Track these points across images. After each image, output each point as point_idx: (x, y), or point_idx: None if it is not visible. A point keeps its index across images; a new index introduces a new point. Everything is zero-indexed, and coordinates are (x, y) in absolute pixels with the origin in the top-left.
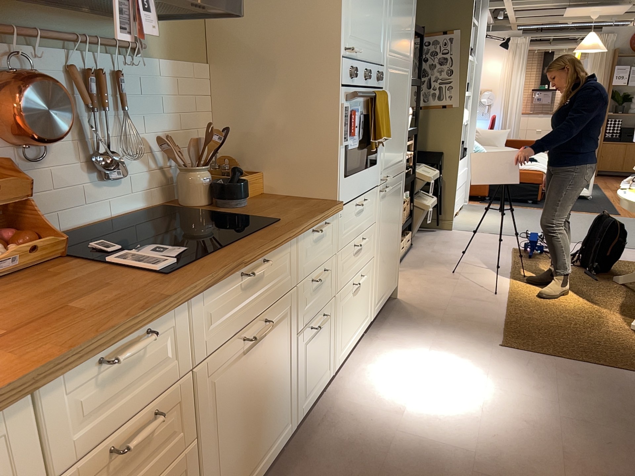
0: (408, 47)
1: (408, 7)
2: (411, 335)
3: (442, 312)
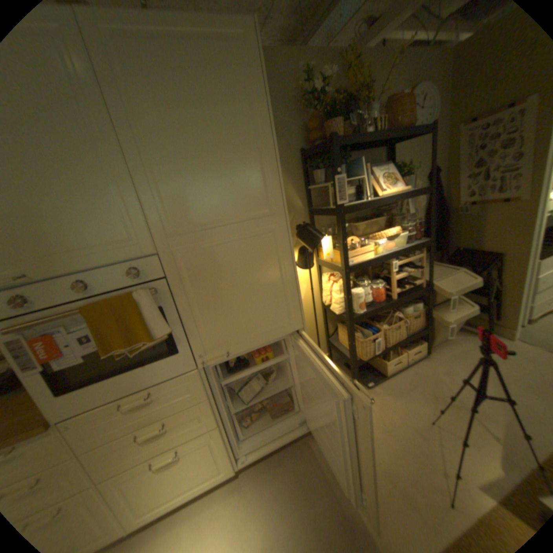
0: (252, 201)
1: (226, 154)
2: (268, 513)
3: (339, 496)
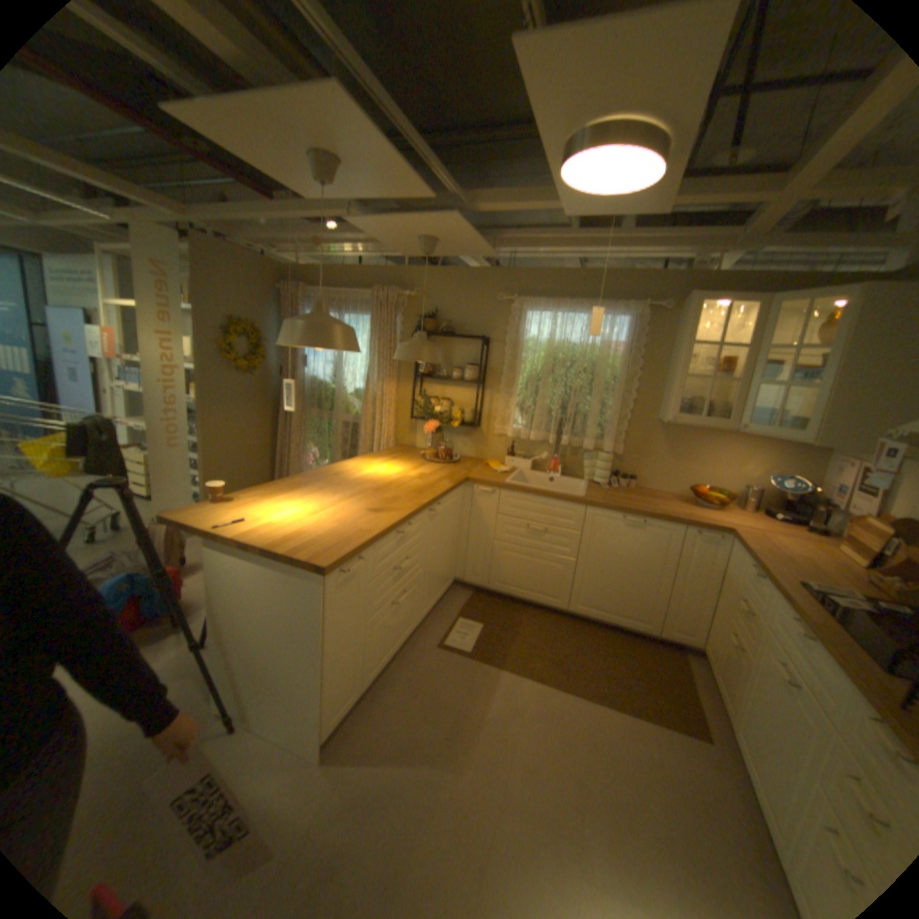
0: None
1: None
2: None
3: None
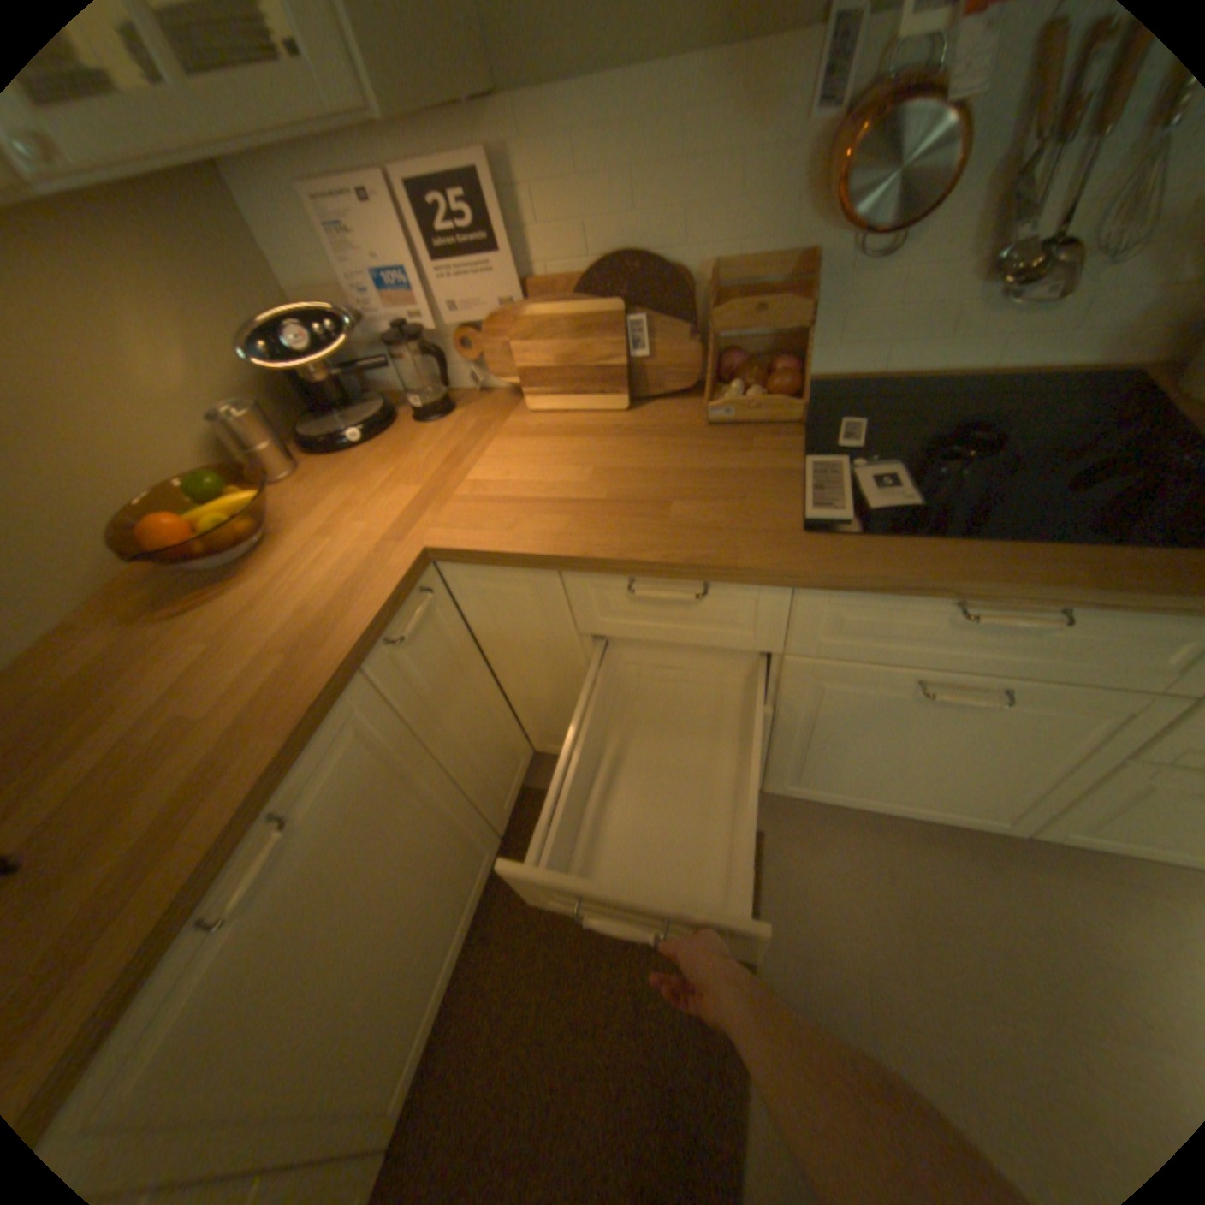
0: None
1: None
2: None
3: None
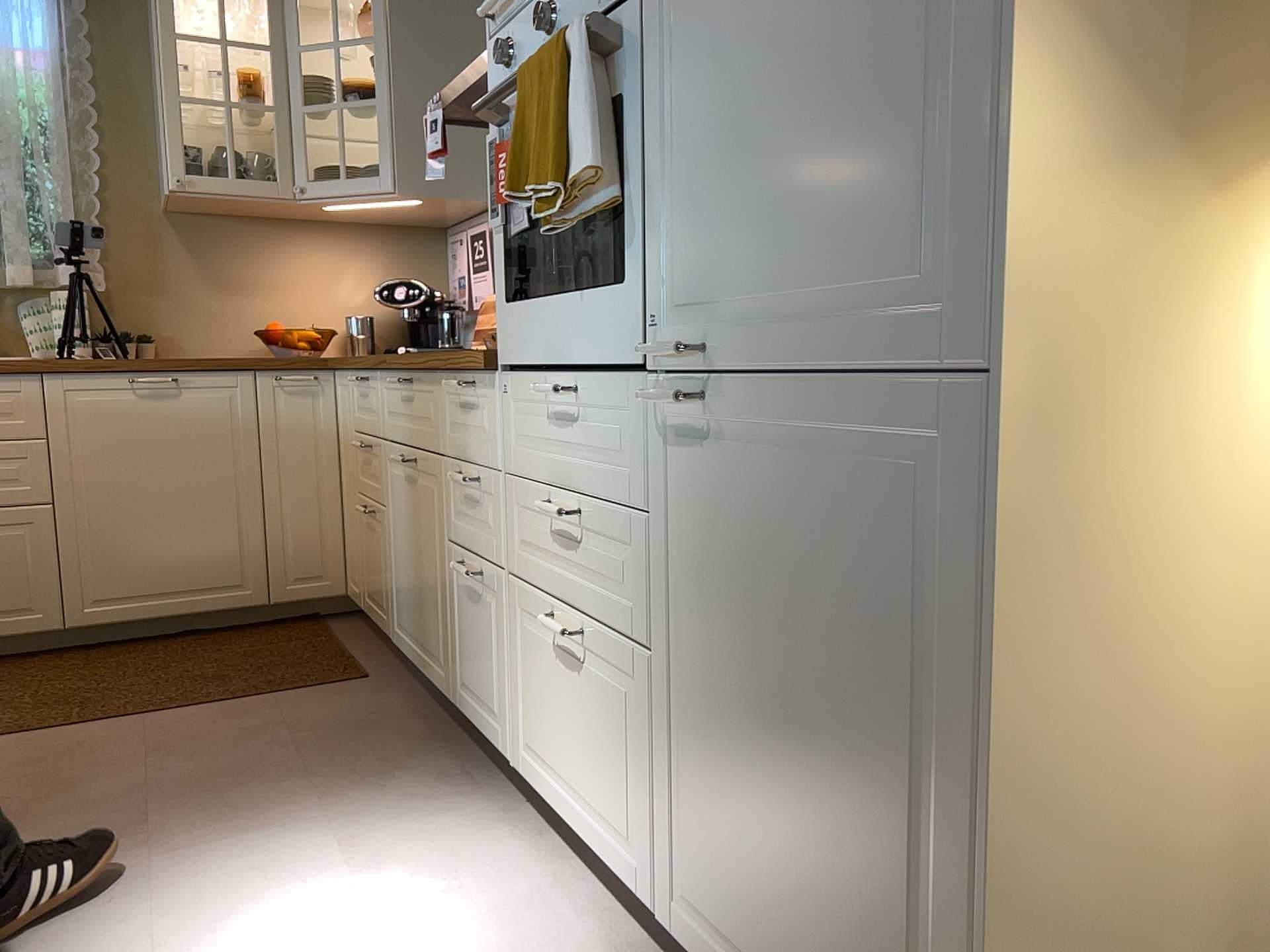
0: None
1: None
2: None
3: None
